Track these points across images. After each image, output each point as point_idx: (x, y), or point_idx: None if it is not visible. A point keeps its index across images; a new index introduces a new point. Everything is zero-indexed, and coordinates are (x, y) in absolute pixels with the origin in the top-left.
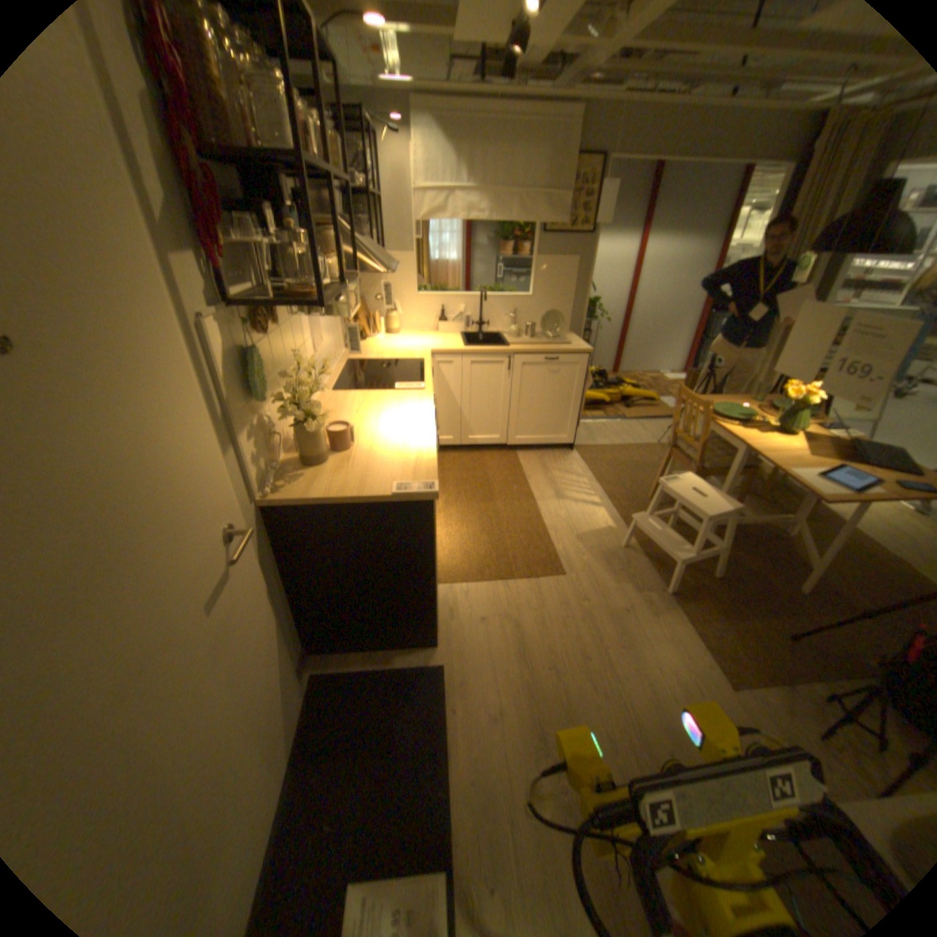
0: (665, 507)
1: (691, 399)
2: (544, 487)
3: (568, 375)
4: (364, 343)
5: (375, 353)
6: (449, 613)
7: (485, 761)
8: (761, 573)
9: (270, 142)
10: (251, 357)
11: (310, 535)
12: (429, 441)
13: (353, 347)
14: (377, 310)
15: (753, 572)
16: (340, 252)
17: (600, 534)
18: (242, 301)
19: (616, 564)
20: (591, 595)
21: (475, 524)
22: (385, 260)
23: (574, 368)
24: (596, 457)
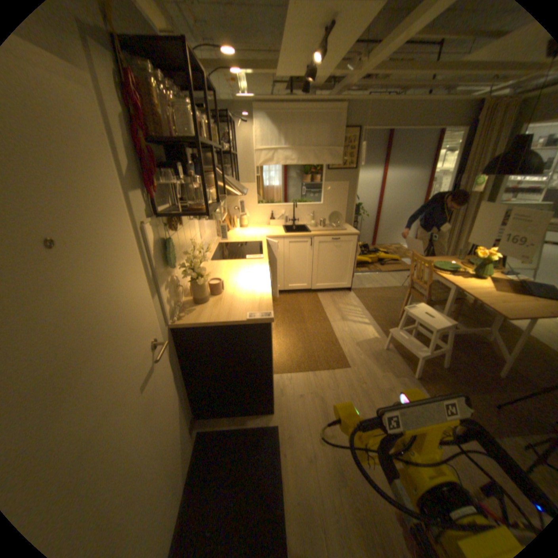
0: (410, 324)
1: (421, 259)
2: (335, 313)
3: (346, 247)
4: (229, 233)
5: (235, 238)
6: (281, 392)
7: (307, 487)
8: (474, 364)
9: (182, 132)
10: (168, 243)
11: (199, 344)
12: (267, 287)
13: (223, 235)
14: (235, 214)
15: (469, 364)
16: (217, 185)
17: (371, 342)
18: (165, 214)
19: (382, 360)
20: (367, 379)
21: (295, 336)
22: (241, 188)
23: (349, 243)
24: (365, 295)
